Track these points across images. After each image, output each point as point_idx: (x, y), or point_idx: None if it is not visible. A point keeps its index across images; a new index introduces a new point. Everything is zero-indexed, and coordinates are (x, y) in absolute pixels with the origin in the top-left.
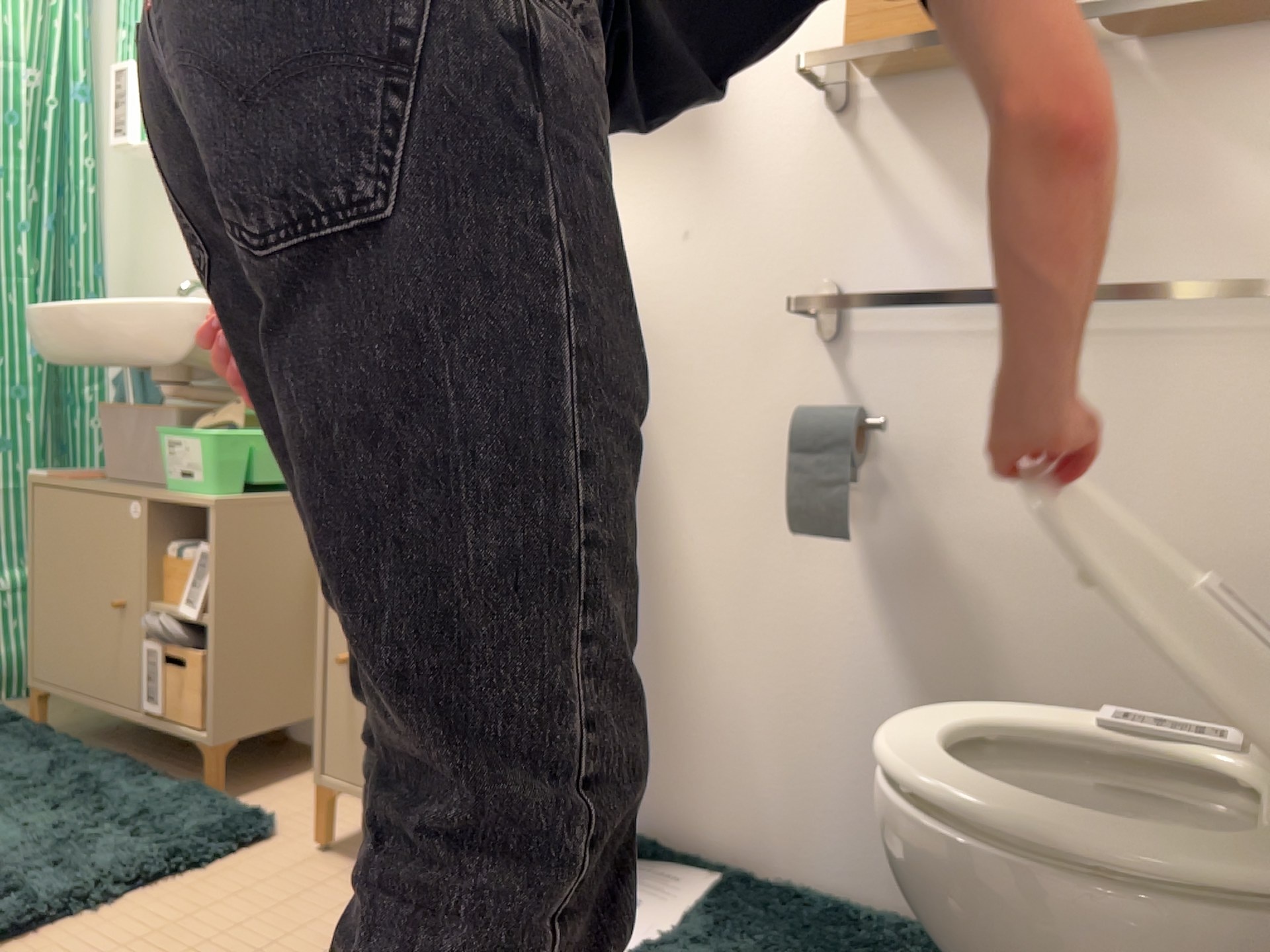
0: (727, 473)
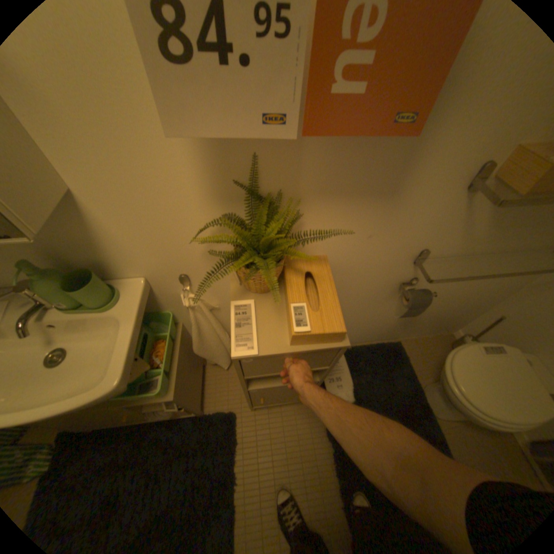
0: (361, 295)
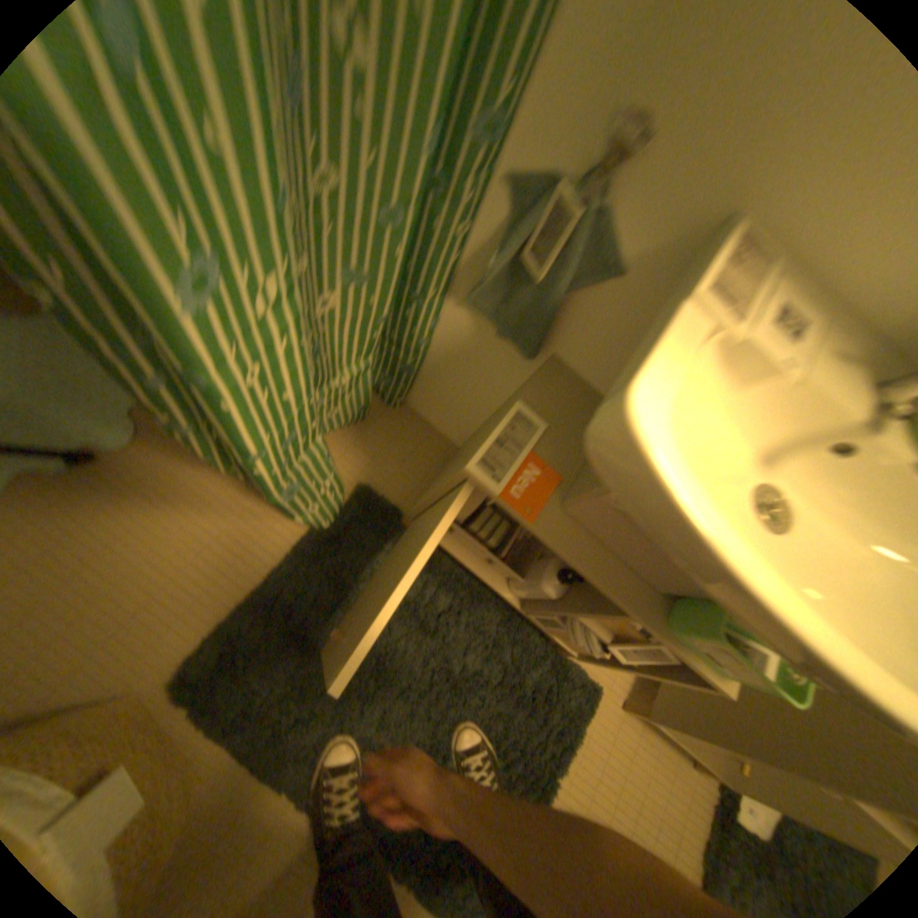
0: None
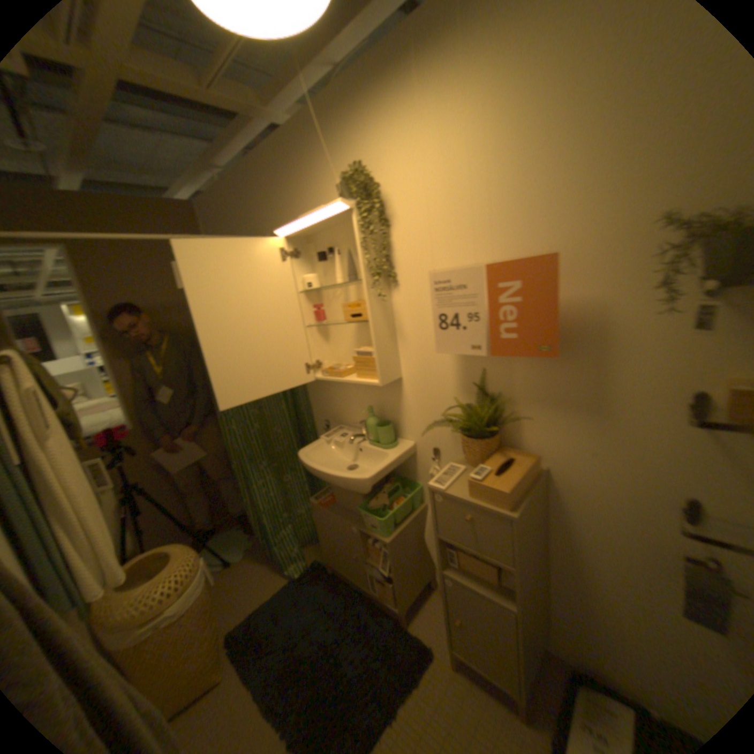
0: (624, 558)
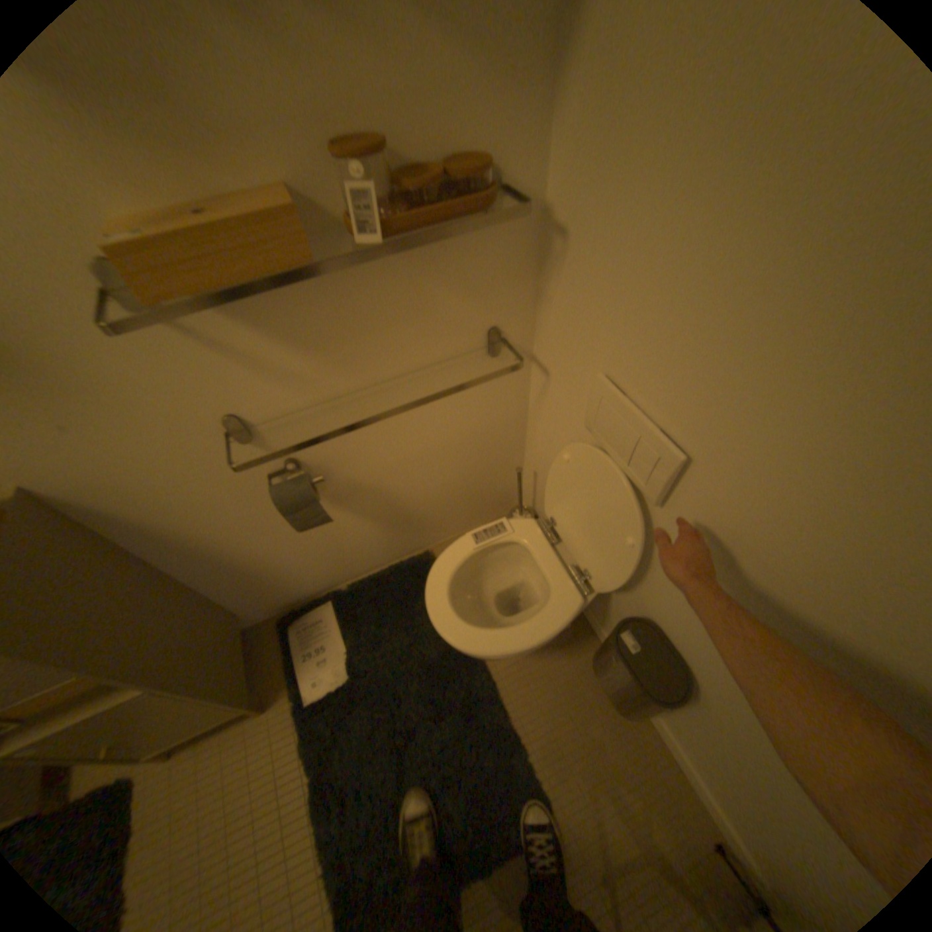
0: (226, 513)
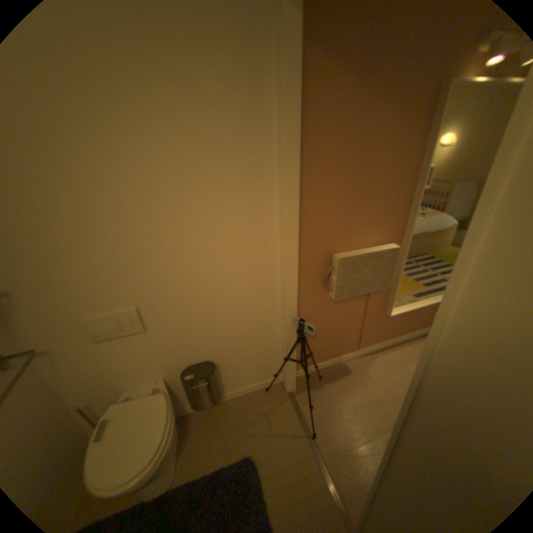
0: None
